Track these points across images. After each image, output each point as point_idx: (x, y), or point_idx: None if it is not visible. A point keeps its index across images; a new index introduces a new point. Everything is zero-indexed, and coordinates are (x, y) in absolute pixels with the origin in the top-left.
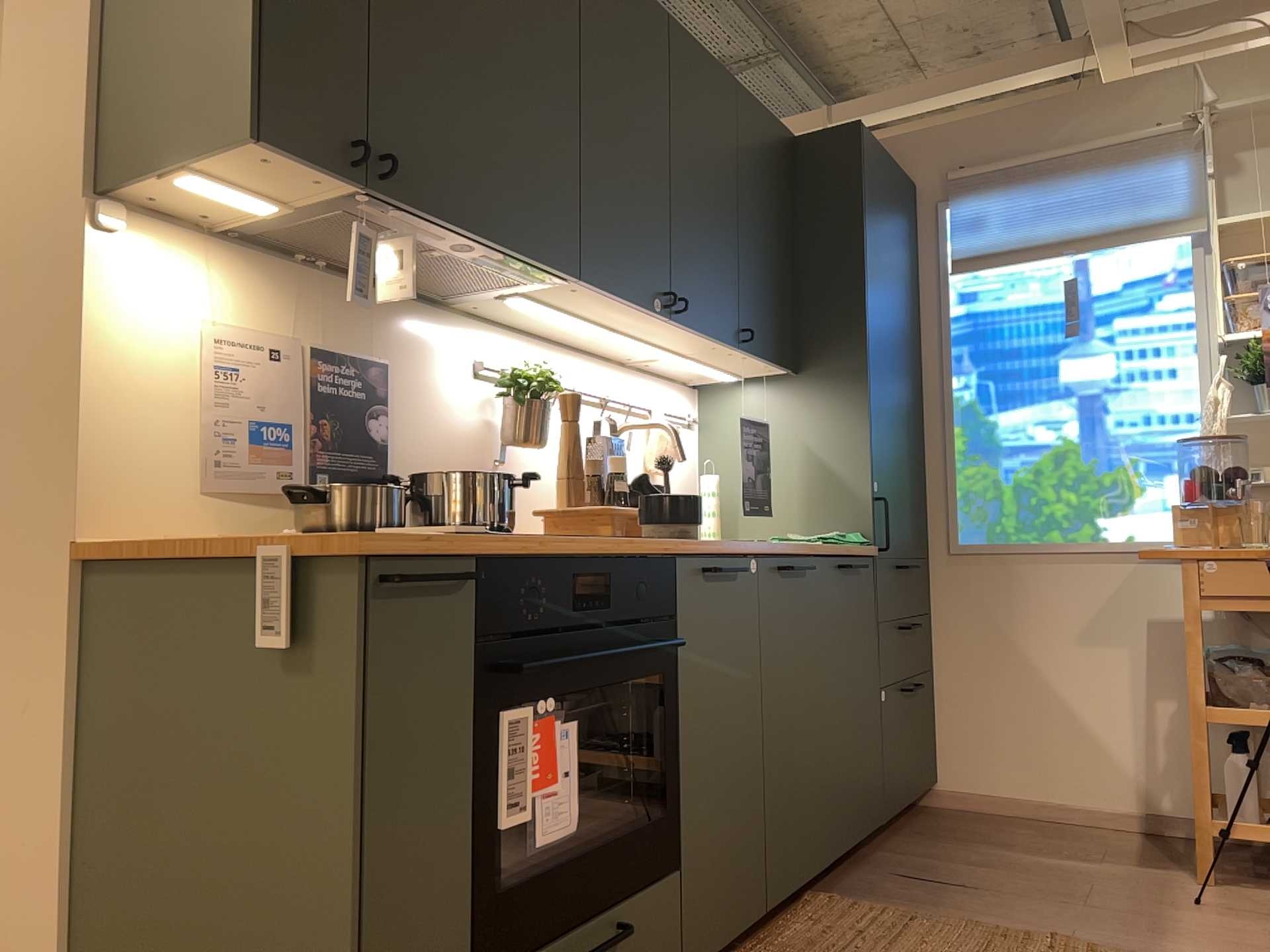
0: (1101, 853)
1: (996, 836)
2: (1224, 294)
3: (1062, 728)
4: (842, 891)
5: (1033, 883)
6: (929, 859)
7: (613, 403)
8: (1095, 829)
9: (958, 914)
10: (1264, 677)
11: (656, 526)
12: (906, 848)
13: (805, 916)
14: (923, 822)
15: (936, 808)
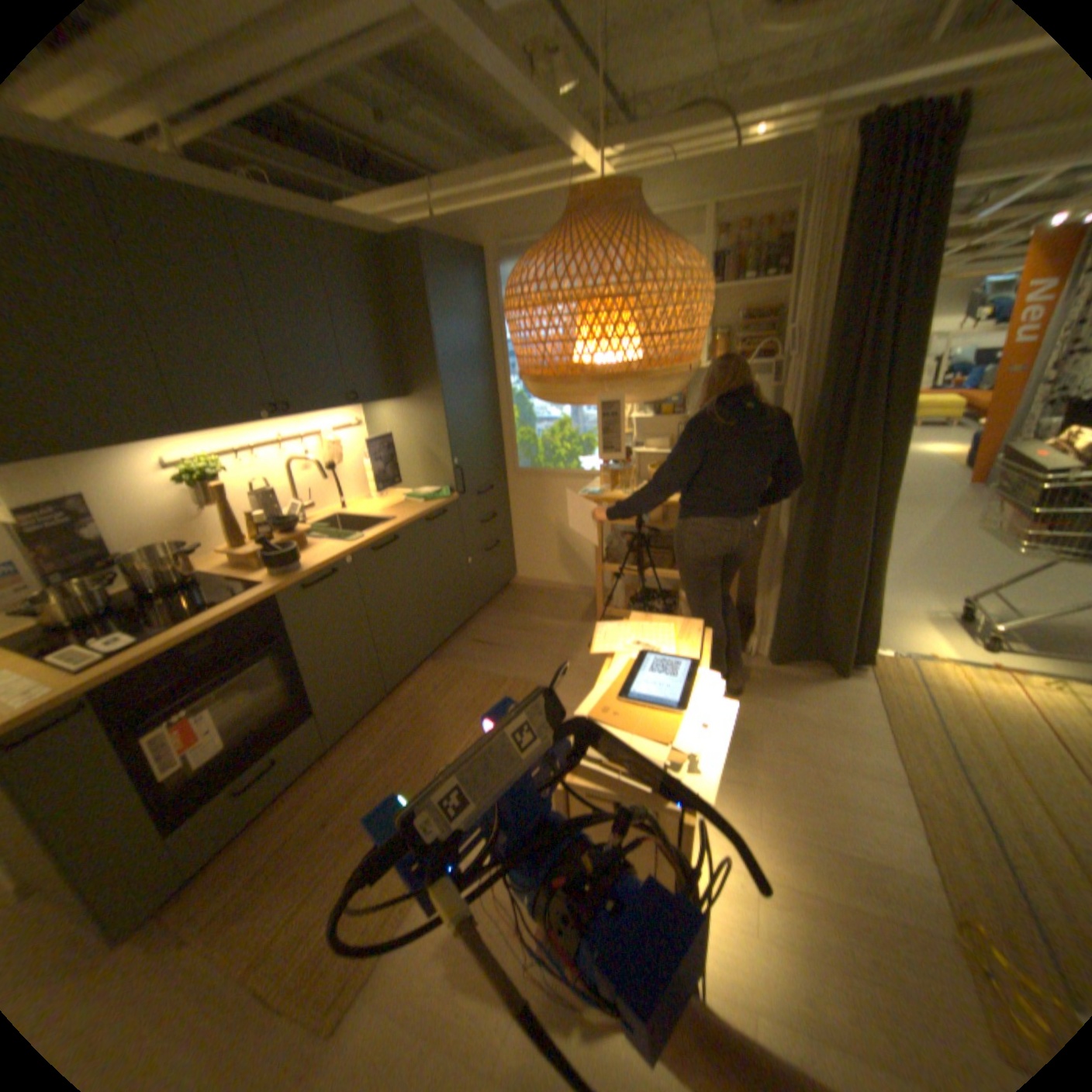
0: (568, 614)
1: (529, 607)
2: None
3: (564, 554)
4: (442, 657)
5: (527, 640)
6: (492, 628)
7: (287, 439)
8: (575, 595)
9: (484, 668)
10: (627, 551)
11: (266, 571)
12: (486, 621)
13: (415, 681)
14: (503, 599)
15: (514, 586)
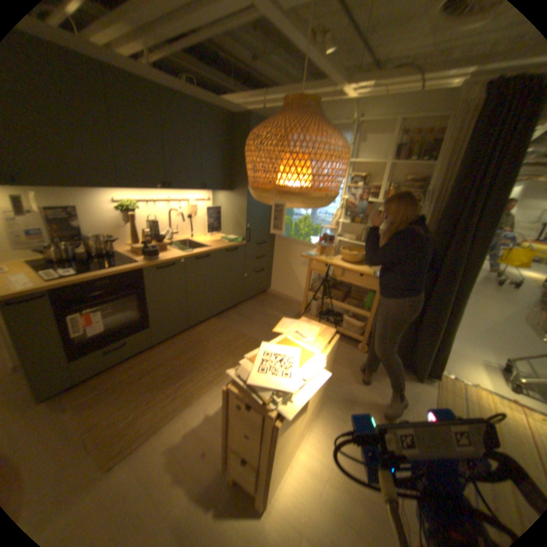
0: (289, 311)
1: (271, 303)
2: (352, 180)
3: (295, 281)
4: (222, 316)
5: (264, 319)
6: (250, 308)
7: (173, 198)
8: (296, 303)
9: (239, 326)
10: (322, 286)
11: (143, 255)
12: (248, 304)
13: (205, 323)
14: (260, 296)
15: (268, 292)
